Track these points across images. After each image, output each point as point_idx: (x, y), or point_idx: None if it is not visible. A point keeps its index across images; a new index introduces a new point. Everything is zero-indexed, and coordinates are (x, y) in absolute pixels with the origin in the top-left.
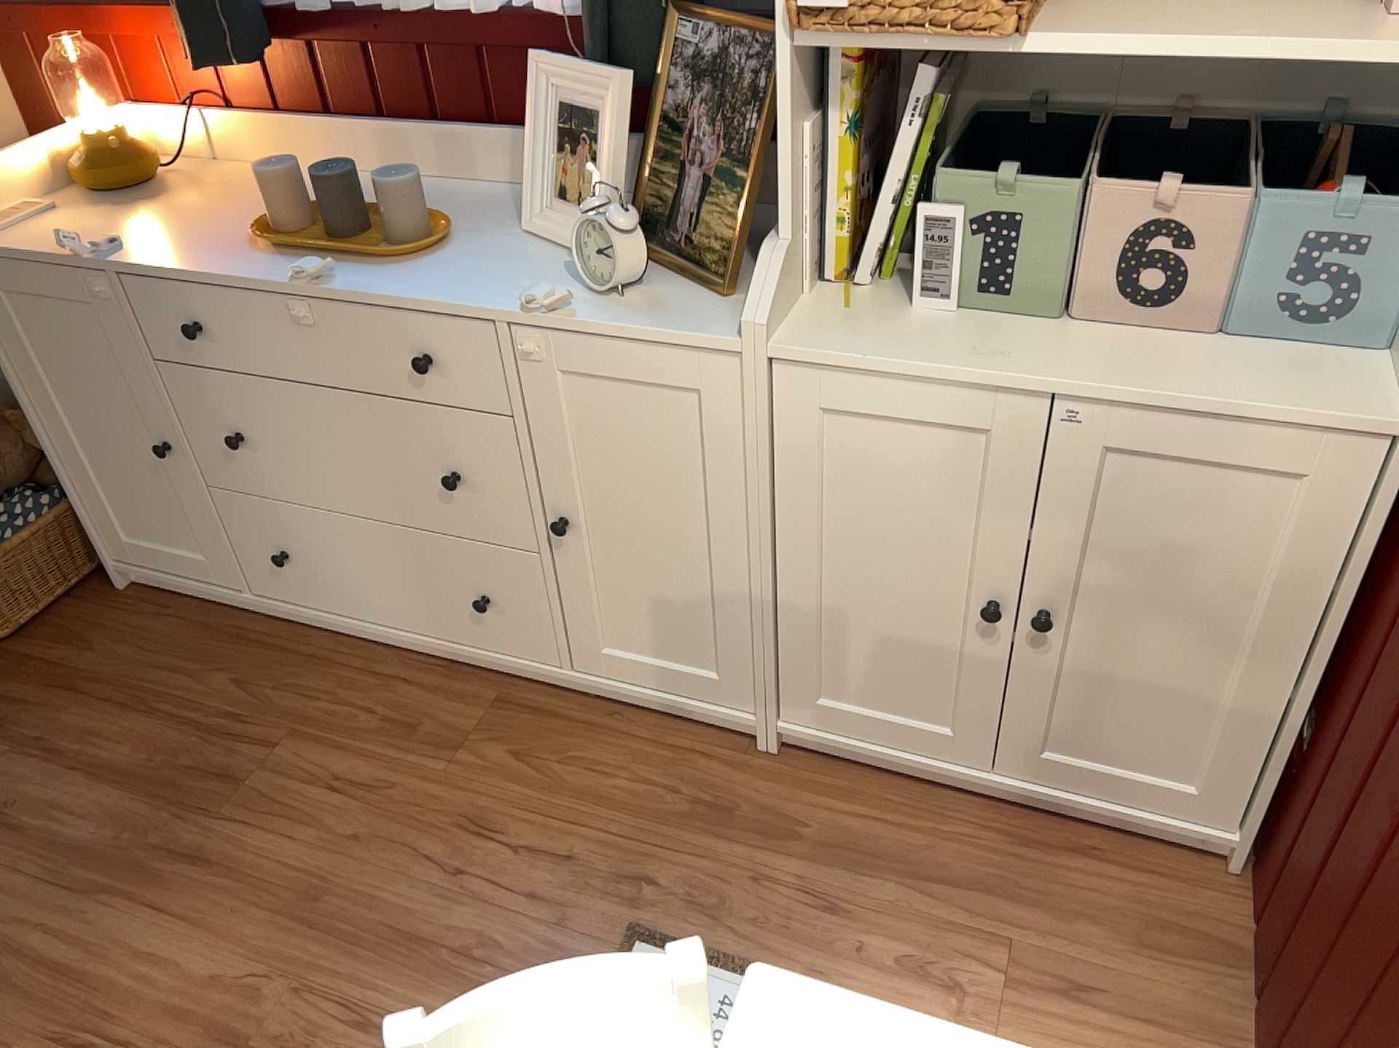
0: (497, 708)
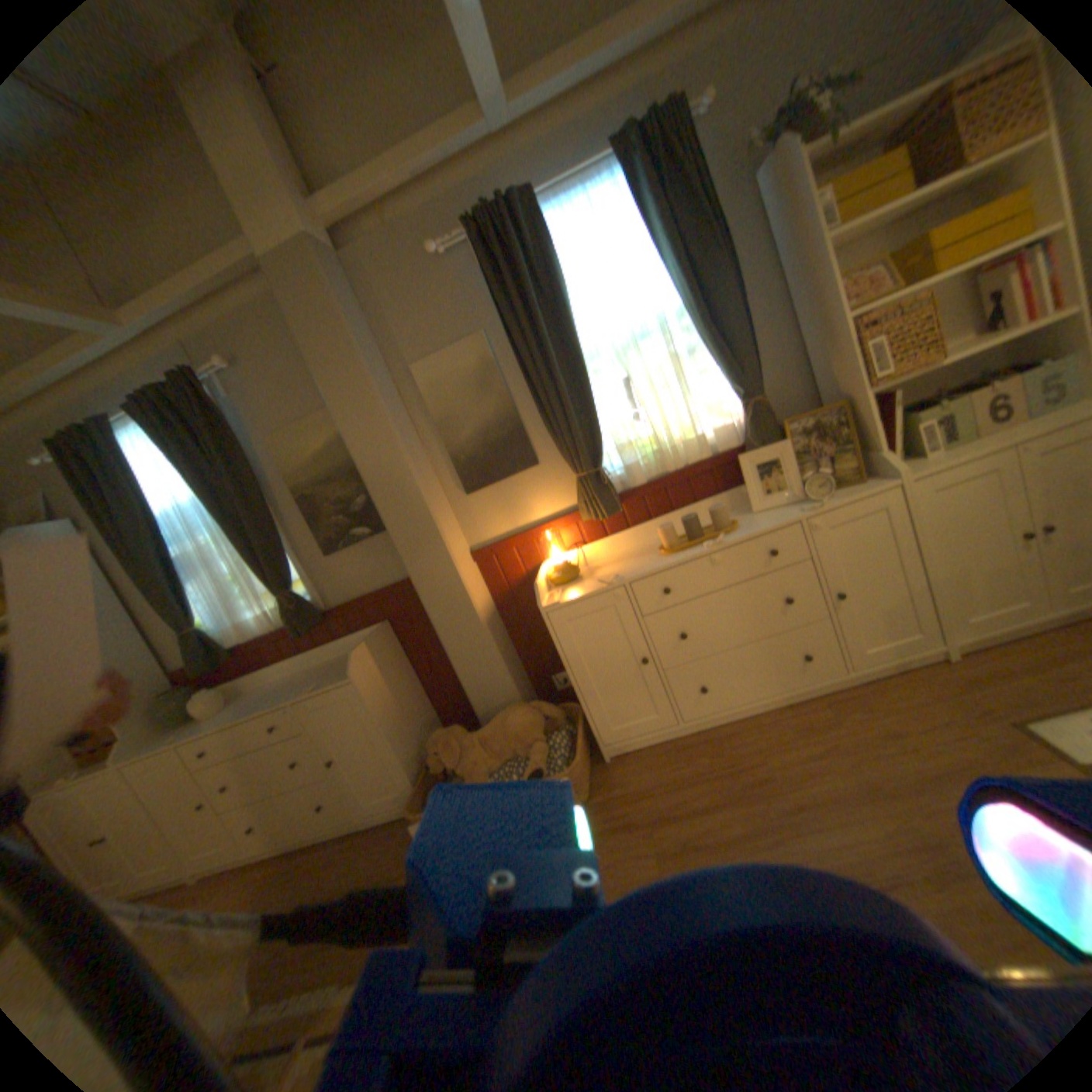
0: (831, 708)
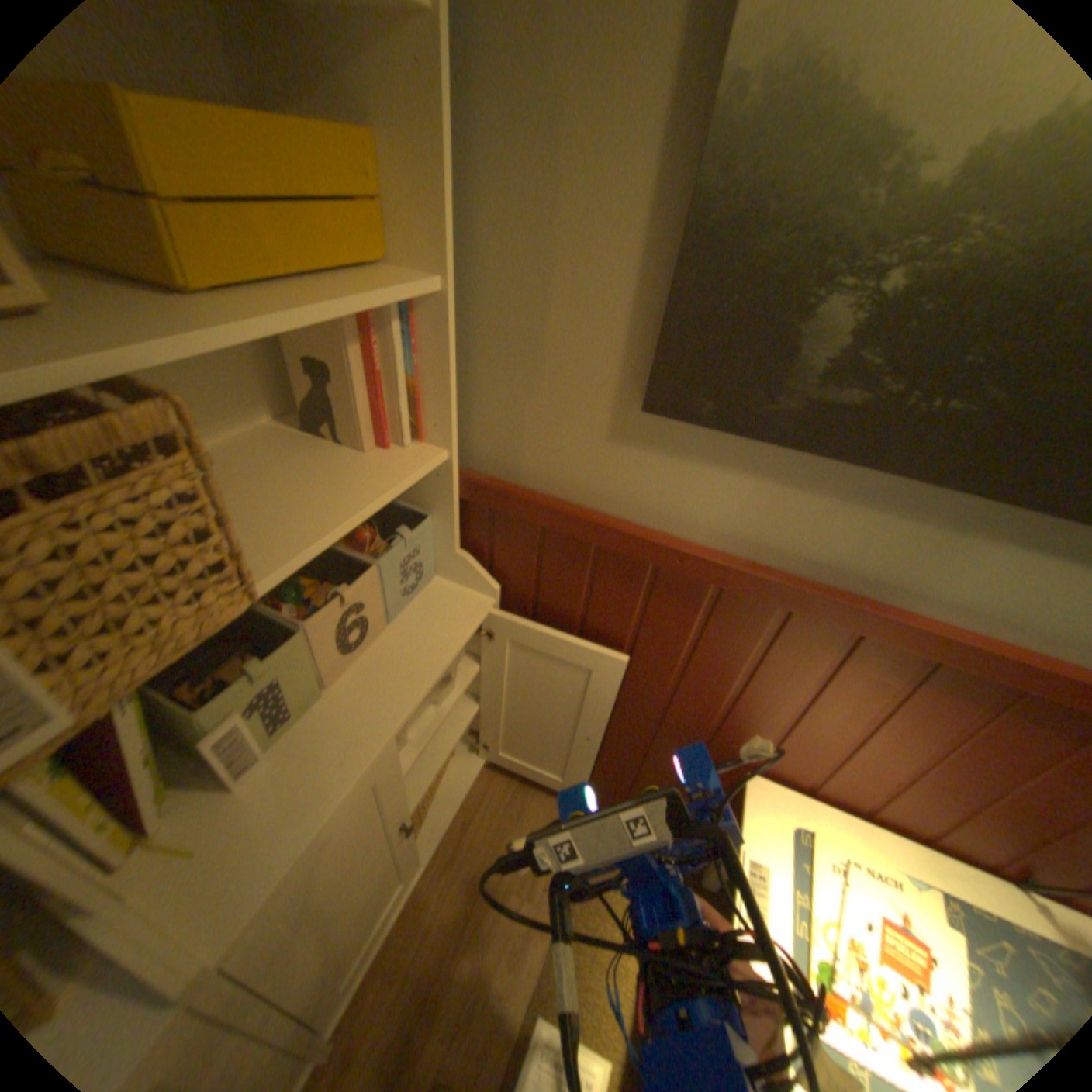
0: None
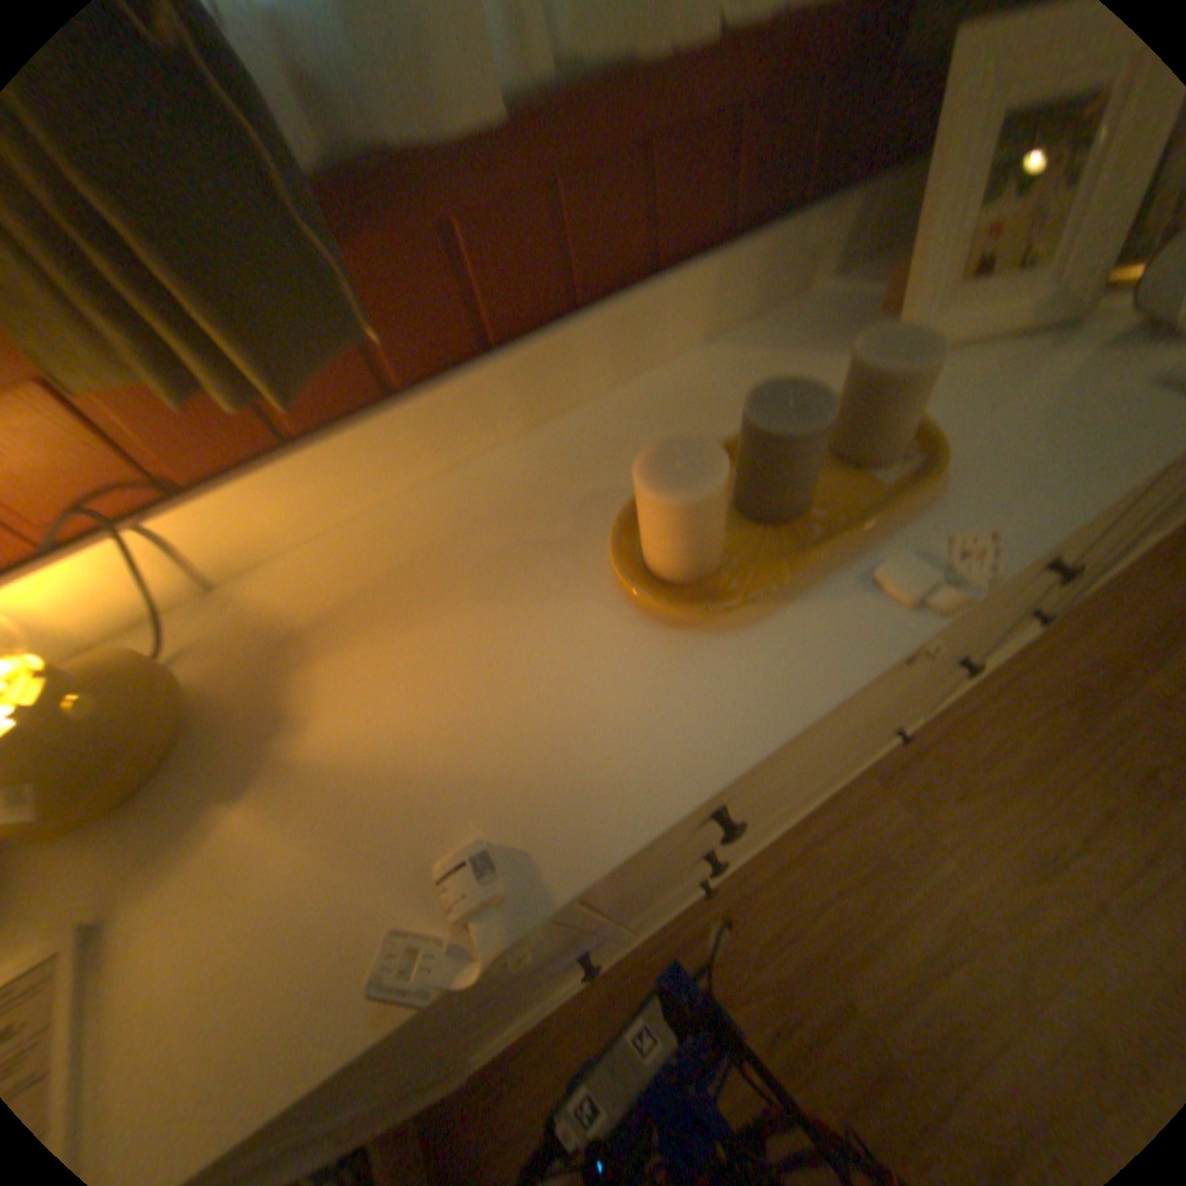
0: (897, 792)
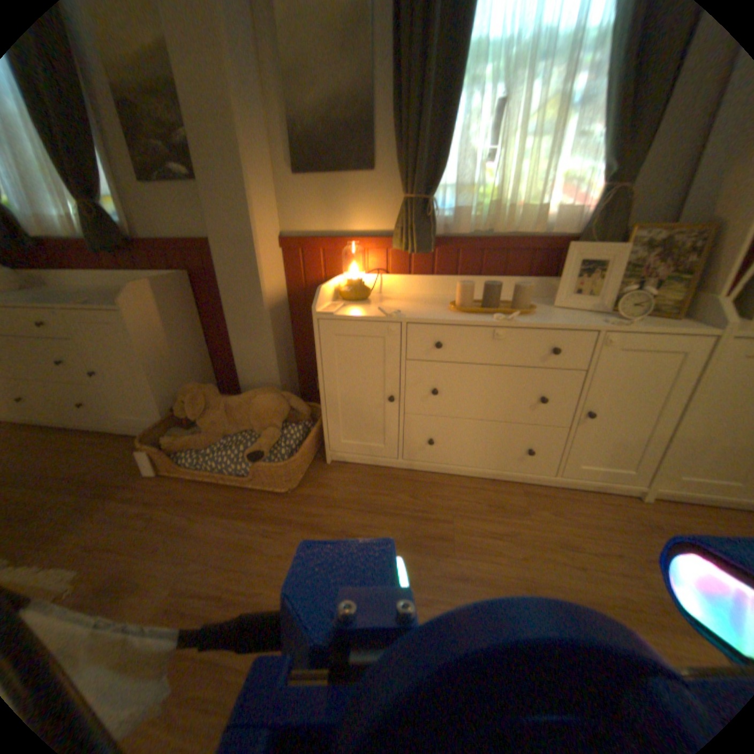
0: (527, 499)
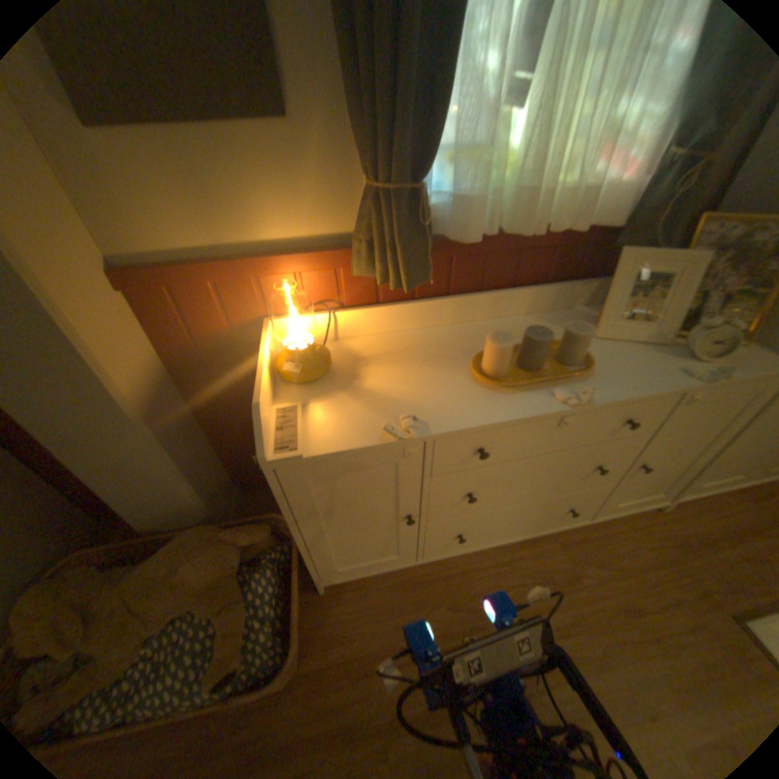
0: (567, 554)
